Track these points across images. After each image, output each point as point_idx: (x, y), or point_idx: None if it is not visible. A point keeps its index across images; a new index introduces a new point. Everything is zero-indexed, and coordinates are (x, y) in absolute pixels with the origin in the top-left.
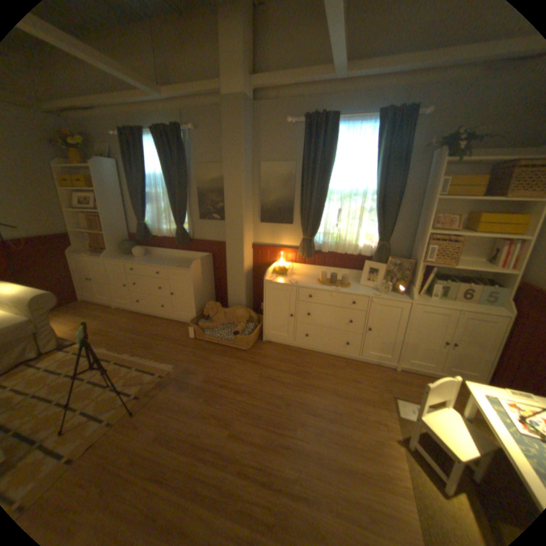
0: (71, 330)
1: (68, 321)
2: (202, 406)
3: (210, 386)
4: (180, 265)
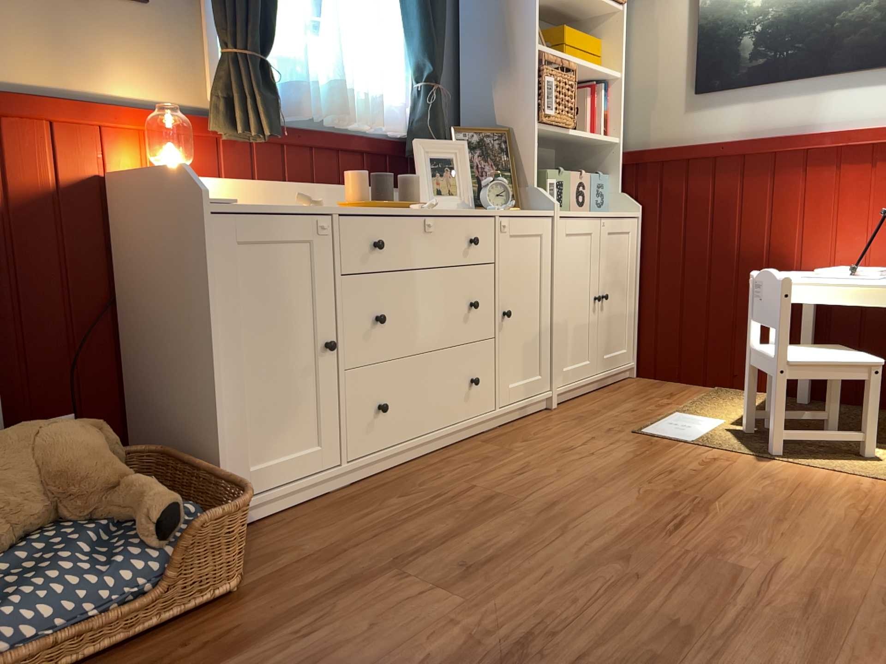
0: None
1: None
2: None
3: None
4: None
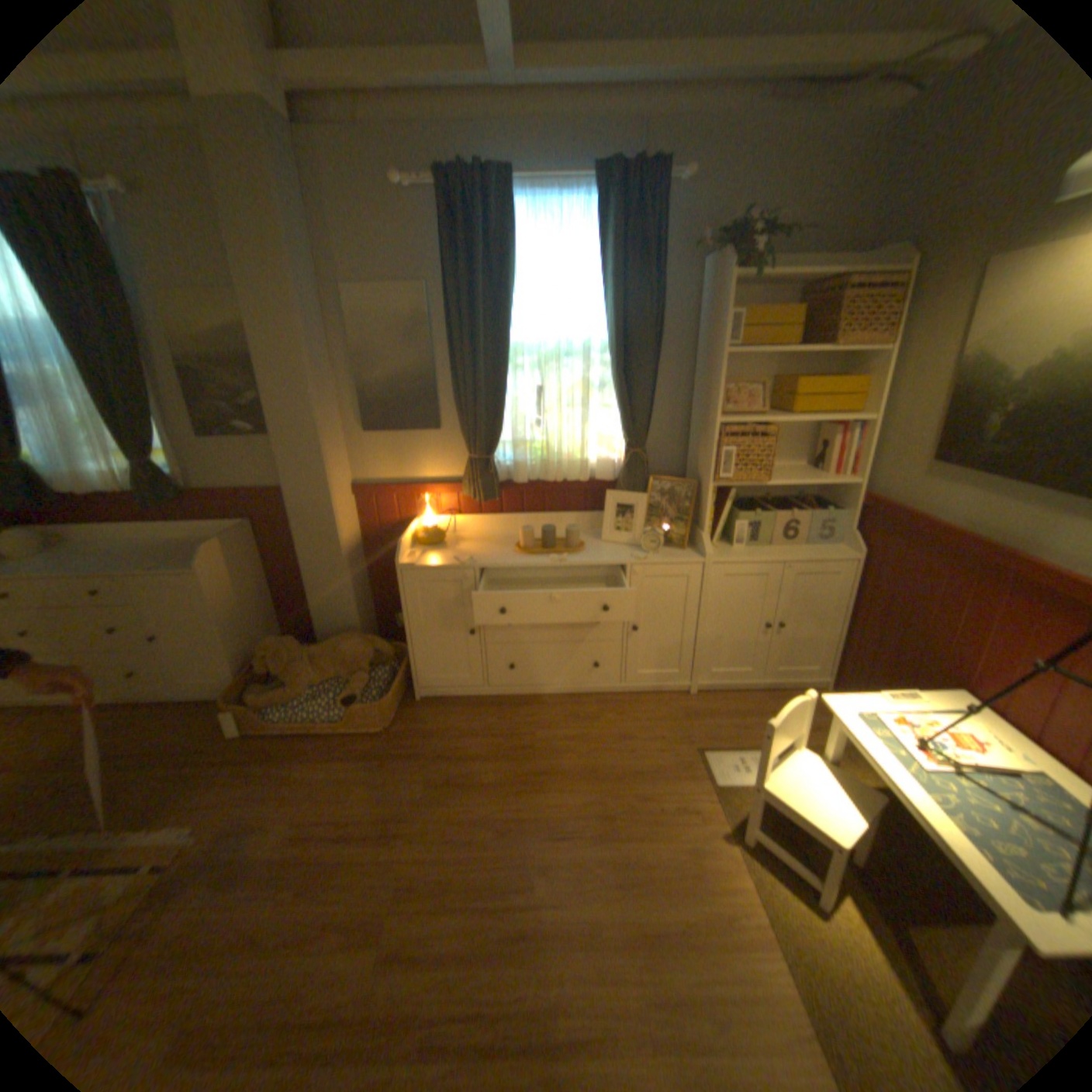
0: None
1: None
2: (294, 910)
3: (304, 850)
4: (162, 561)
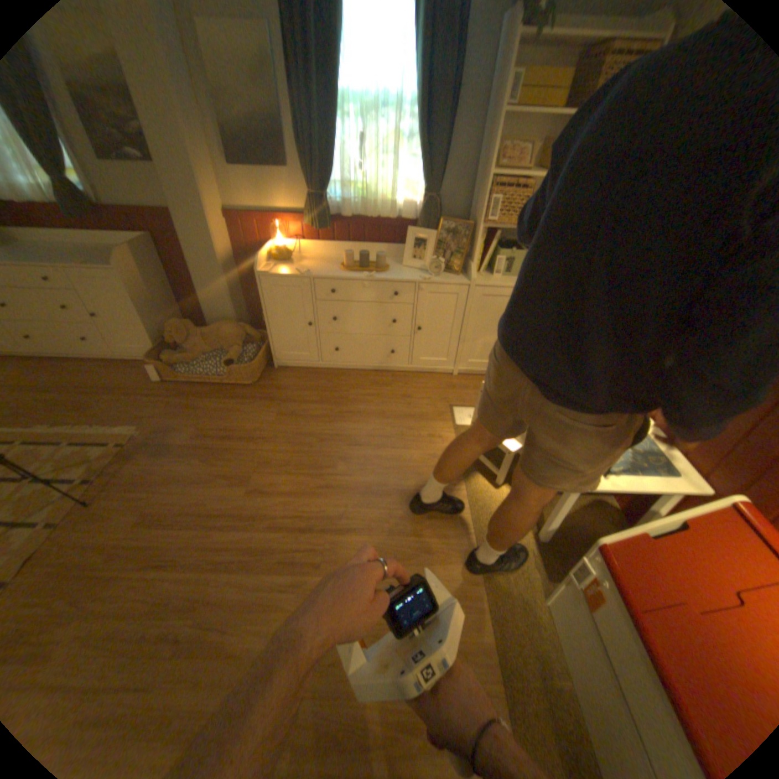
0: None
1: None
2: (200, 468)
3: (205, 442)
4: (89, 259)
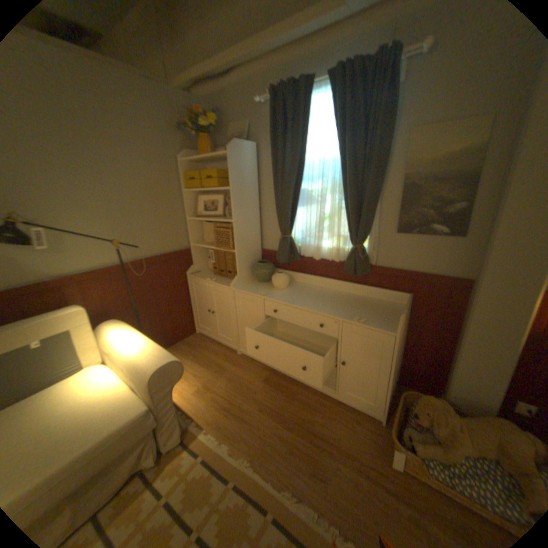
0: (193, 392)
1: (189, 370)
2: None
3: None
4: (363, 313)
